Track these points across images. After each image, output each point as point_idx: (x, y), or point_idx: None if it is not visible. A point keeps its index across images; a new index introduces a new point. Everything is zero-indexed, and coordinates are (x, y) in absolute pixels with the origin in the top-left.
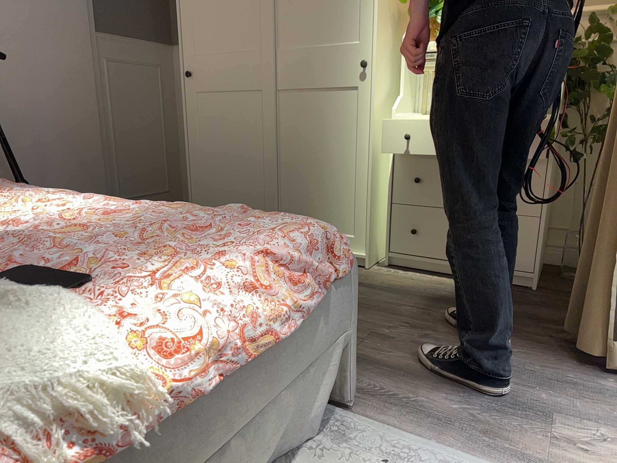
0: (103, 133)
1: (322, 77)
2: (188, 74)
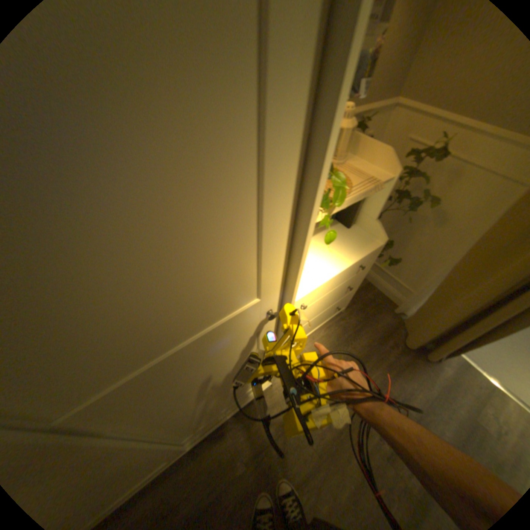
0: None
1: (201, 360)
2: None
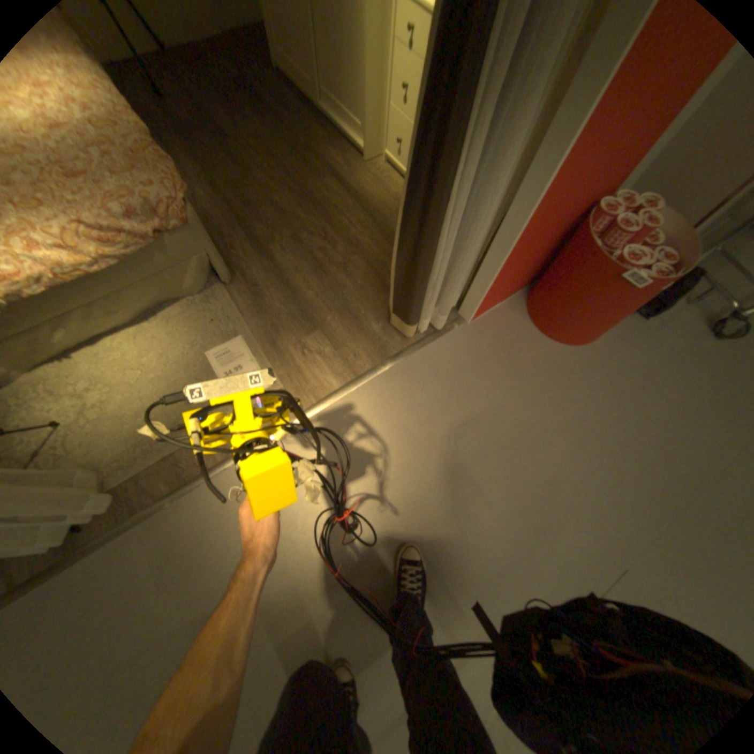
0: None
1: None
2: None
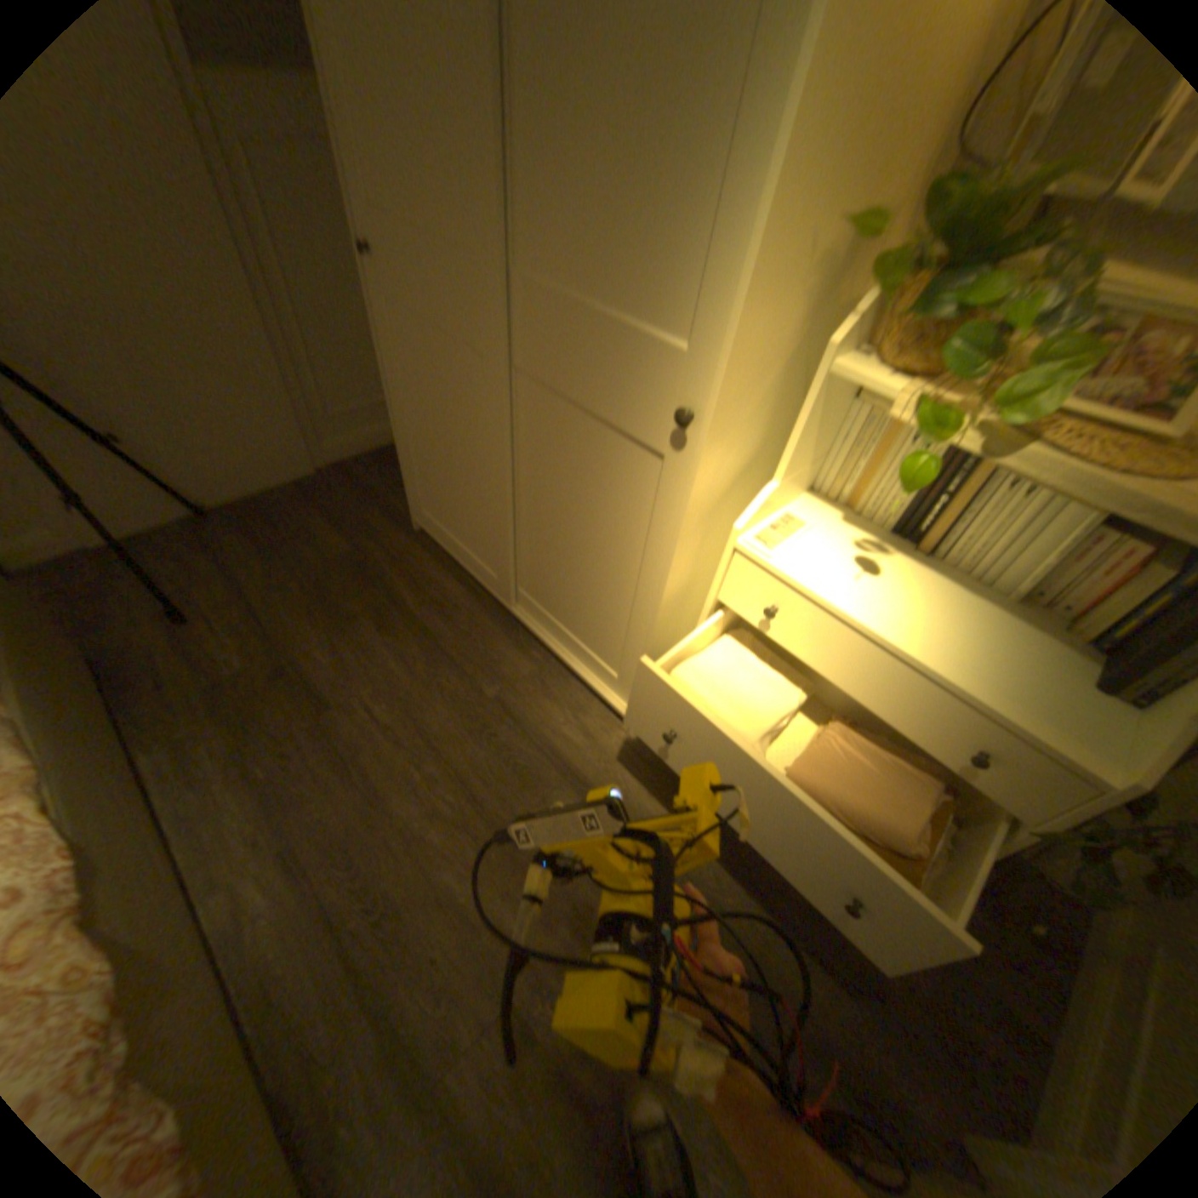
0: (260, 307)
1: (597, 386)
2: (358, 242)
